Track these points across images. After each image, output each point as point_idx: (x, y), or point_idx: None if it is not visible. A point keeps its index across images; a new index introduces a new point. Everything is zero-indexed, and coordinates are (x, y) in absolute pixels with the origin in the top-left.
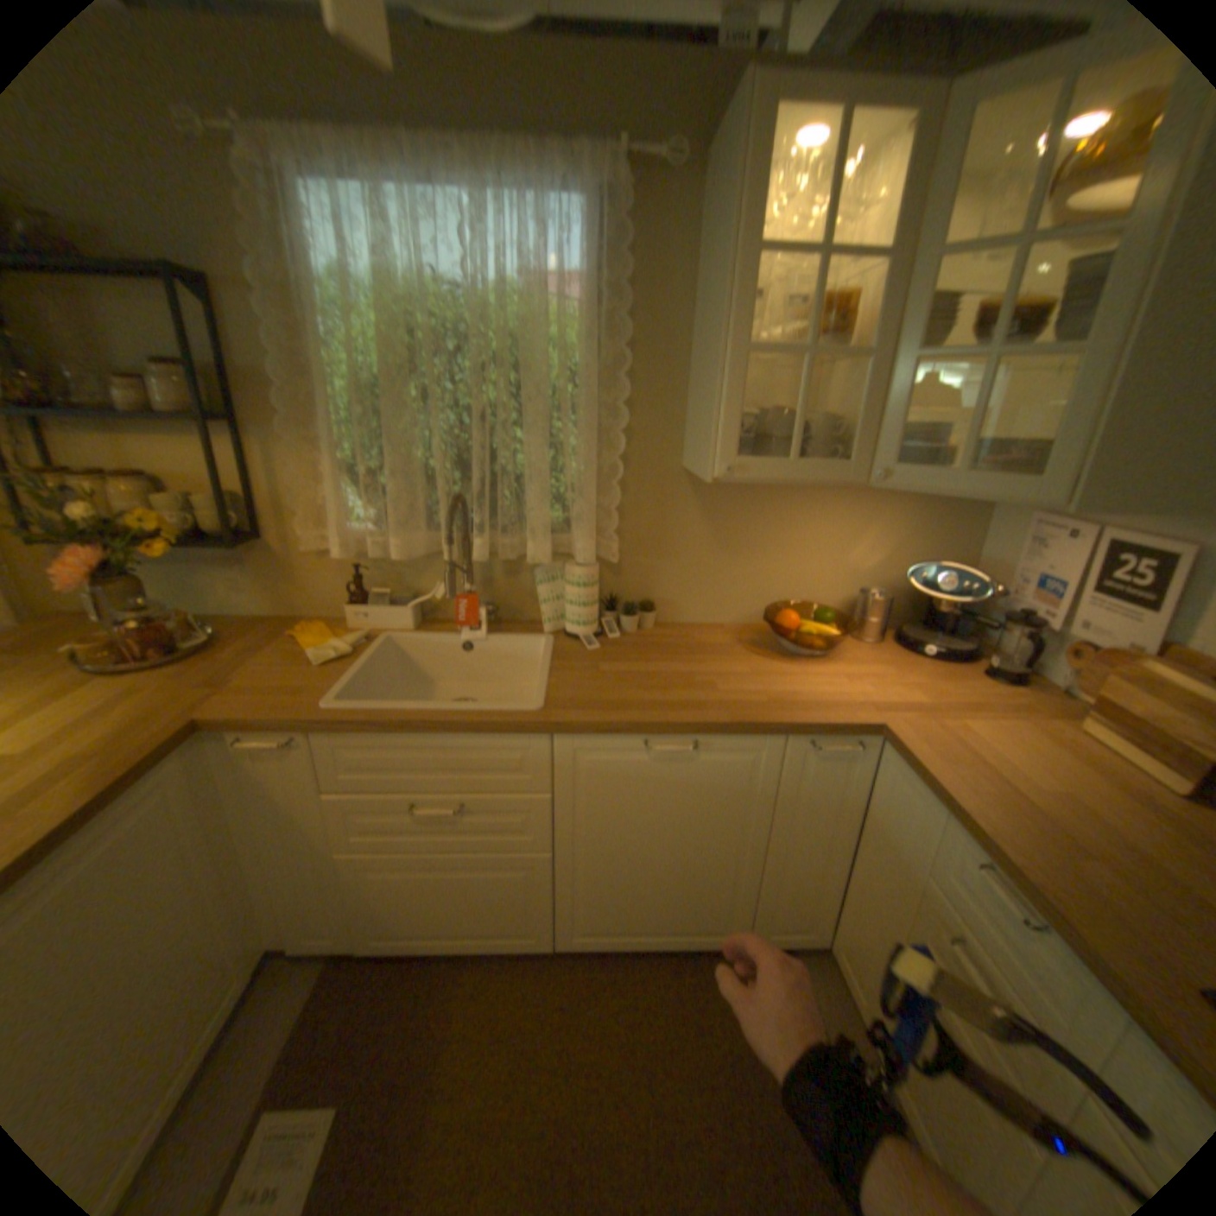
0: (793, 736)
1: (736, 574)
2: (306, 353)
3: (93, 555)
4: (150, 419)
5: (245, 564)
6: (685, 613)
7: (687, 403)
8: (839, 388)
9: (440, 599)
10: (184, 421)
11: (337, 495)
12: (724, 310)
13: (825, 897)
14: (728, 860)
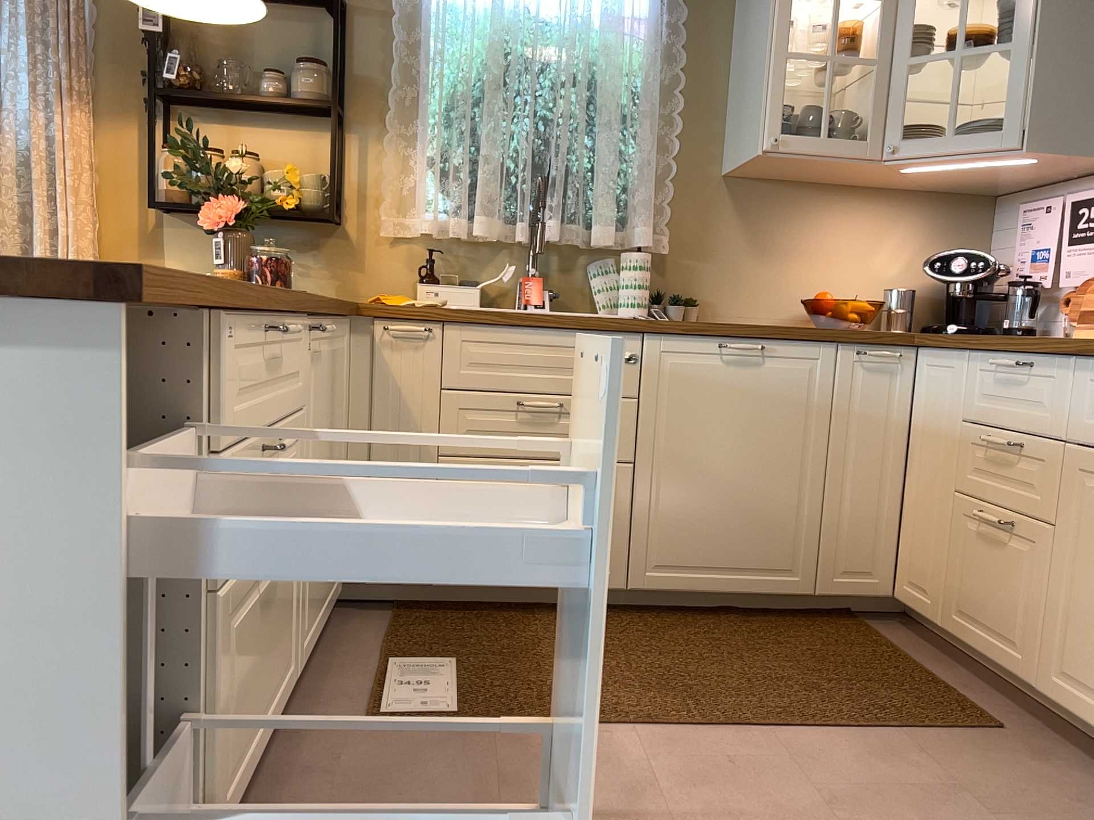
0: (843, 340)
1: (772, 275)
2: (417, 65)
3: (236, 203)
4: (271, 113)
5: (321, 247)
6: (726, 312)
7: (726, 120)
8: (851, 104)
9: (506, 278)
10: (299, 117)
11: (425, 182)
12: (767, 30)
13: (884, 526)
14: (793, 476)
